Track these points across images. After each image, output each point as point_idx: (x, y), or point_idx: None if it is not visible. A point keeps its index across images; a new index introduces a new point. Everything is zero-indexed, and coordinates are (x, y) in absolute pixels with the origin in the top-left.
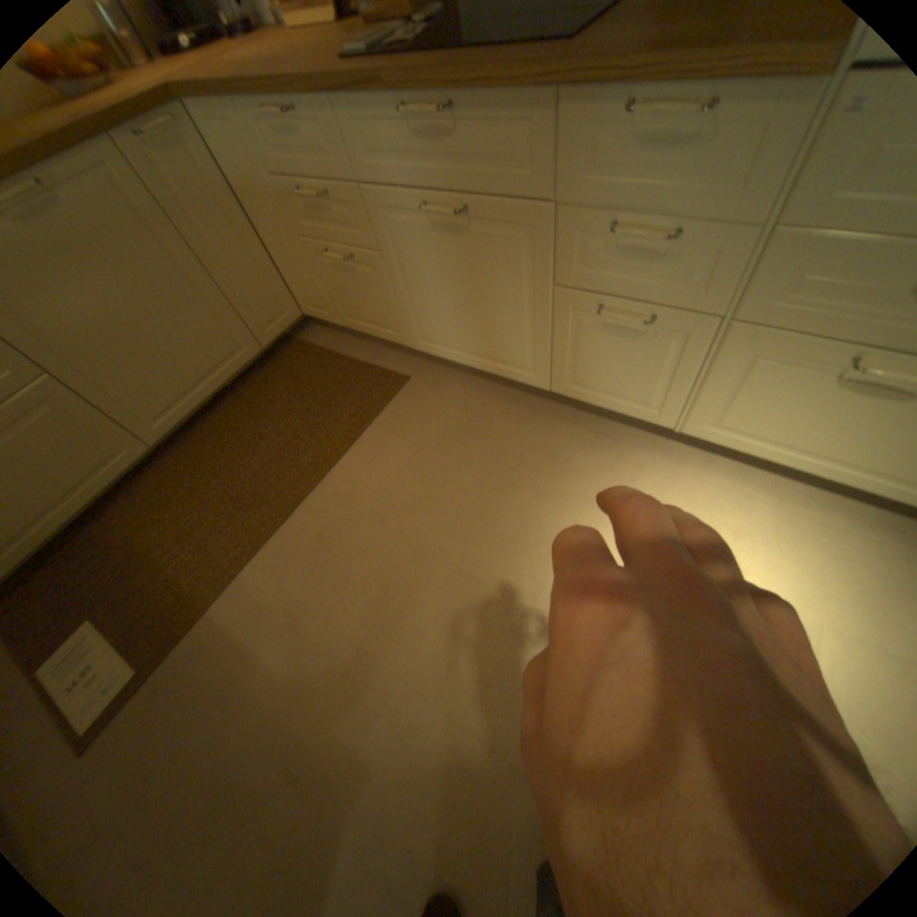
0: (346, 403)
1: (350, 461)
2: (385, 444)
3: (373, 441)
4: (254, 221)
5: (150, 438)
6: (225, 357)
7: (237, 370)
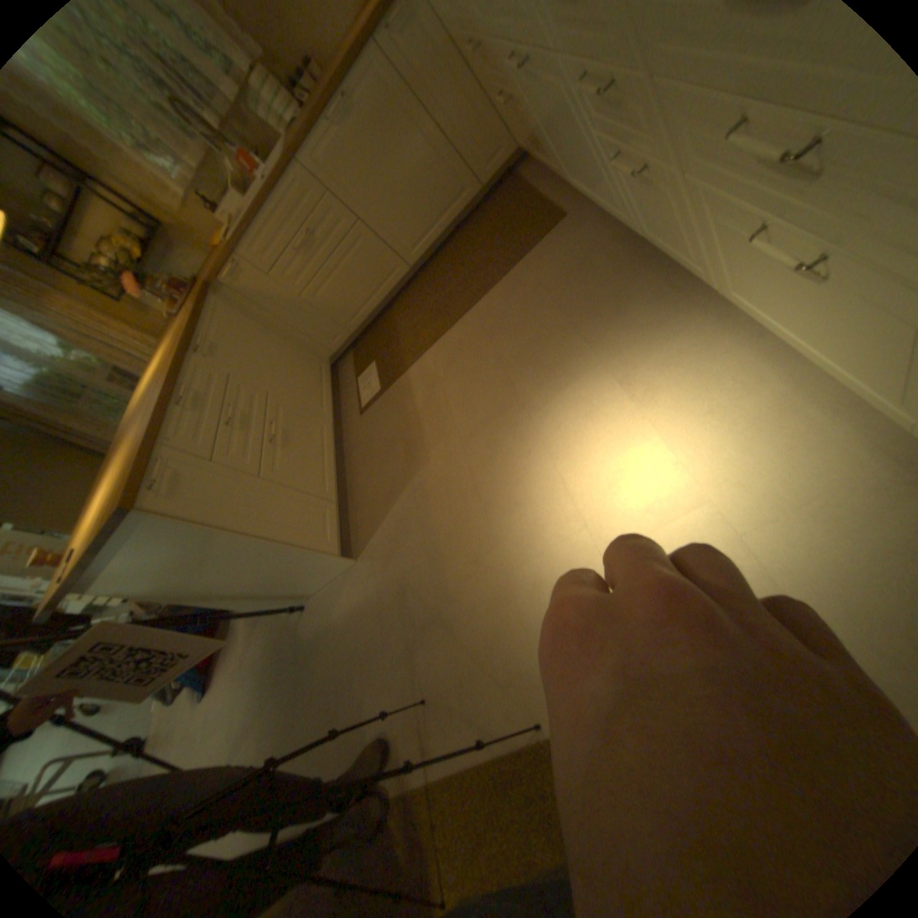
0: (517, 238)
1: (498, 288)
2: (523, 277)
3: (517, 274)
4: (471, 65)
5: (412, 259)
6: (455, 197)
7: (465, 207)
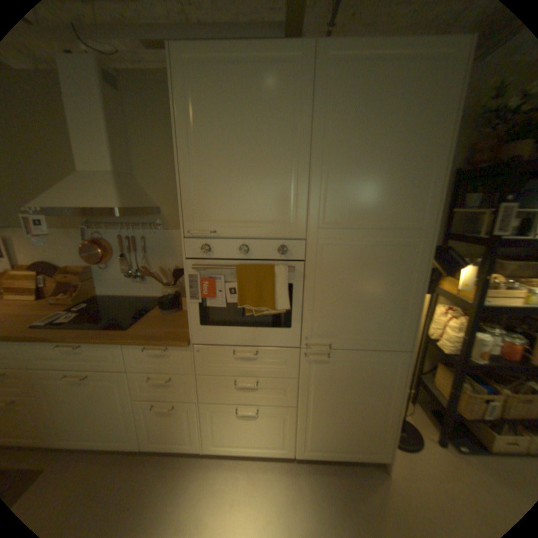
0: None
1: None
2: None
3: None
4: None
5: None
6: None
7: None
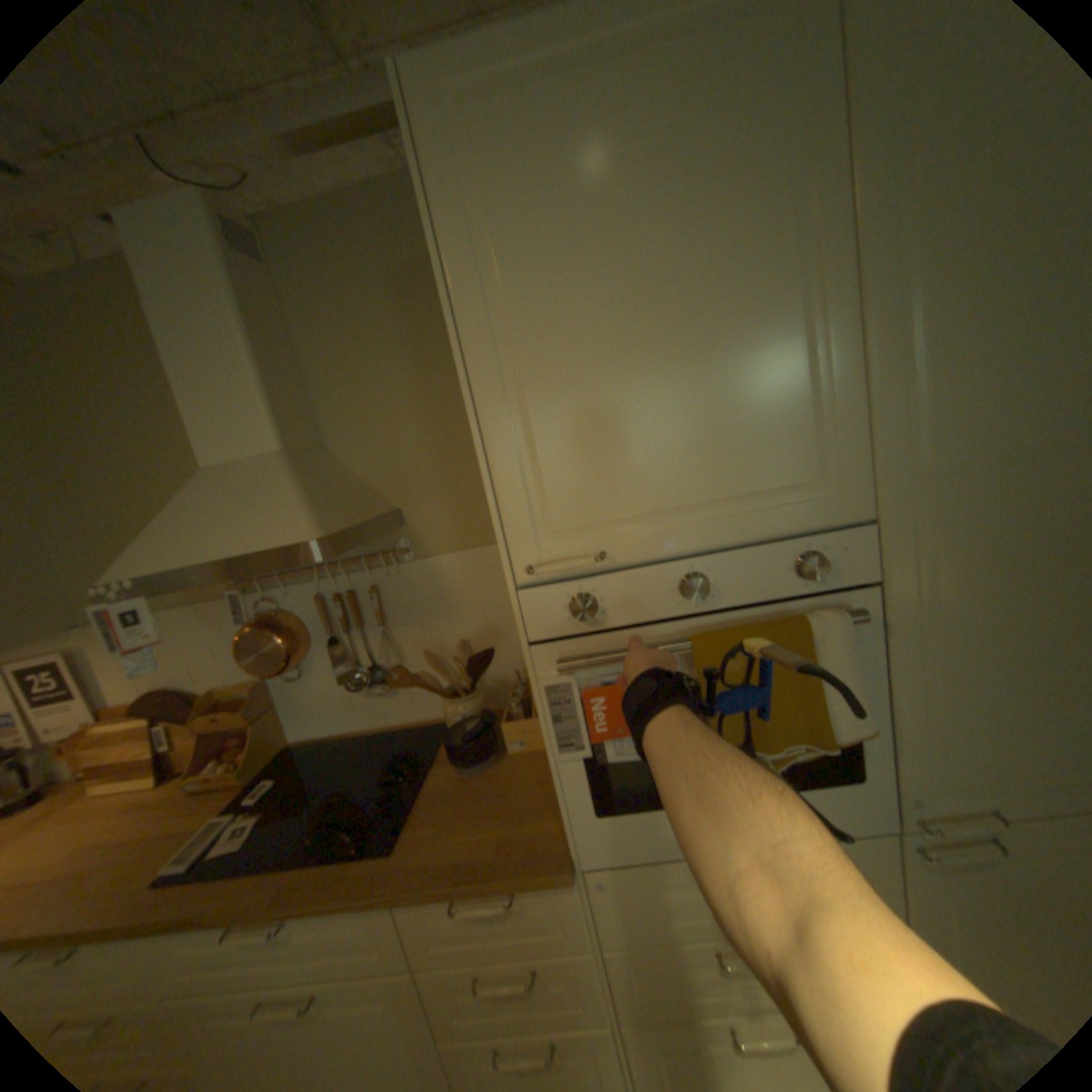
0: None
1: None
2: None
3: None
4: None
5: None
6: None
7: None
